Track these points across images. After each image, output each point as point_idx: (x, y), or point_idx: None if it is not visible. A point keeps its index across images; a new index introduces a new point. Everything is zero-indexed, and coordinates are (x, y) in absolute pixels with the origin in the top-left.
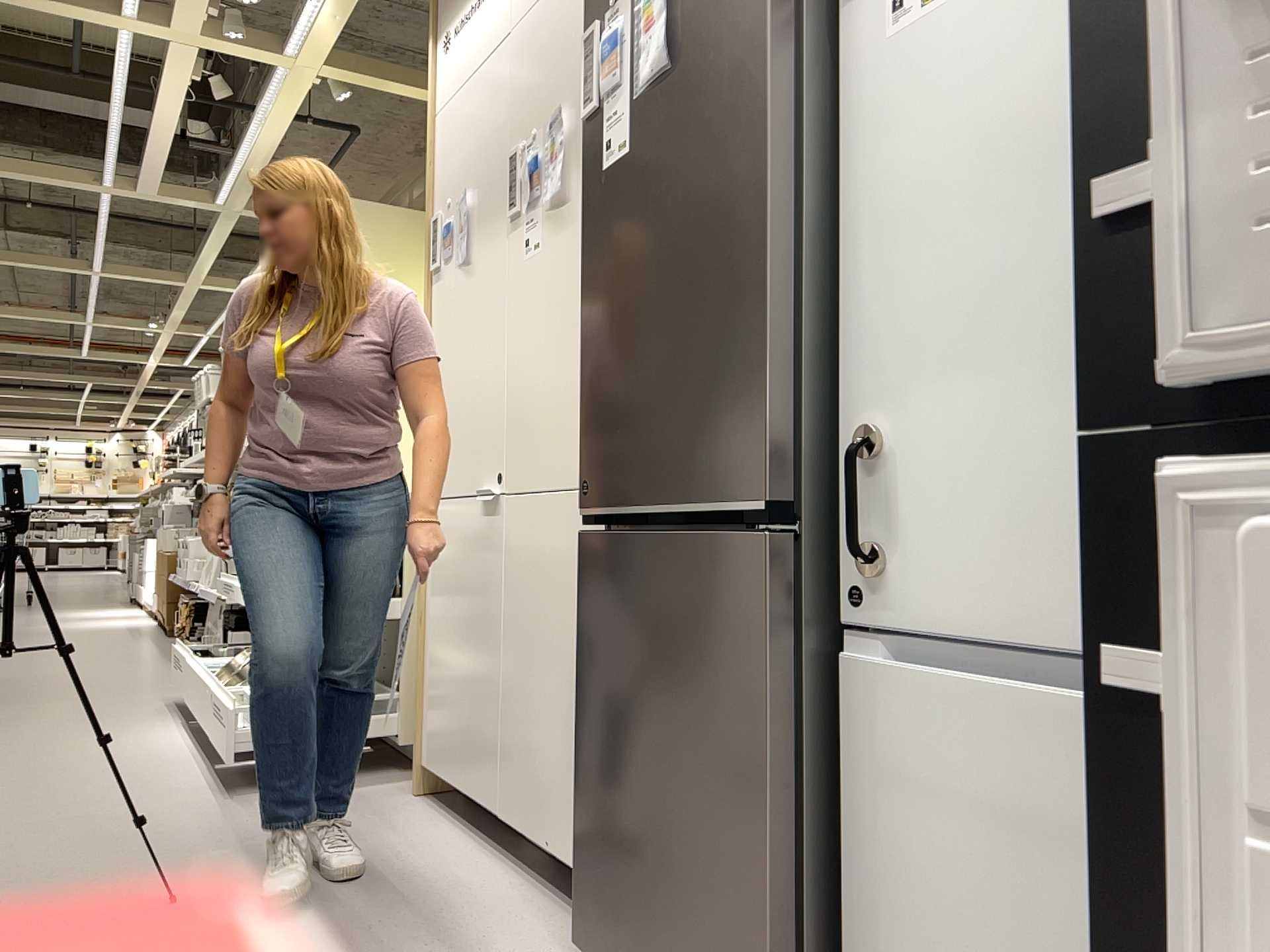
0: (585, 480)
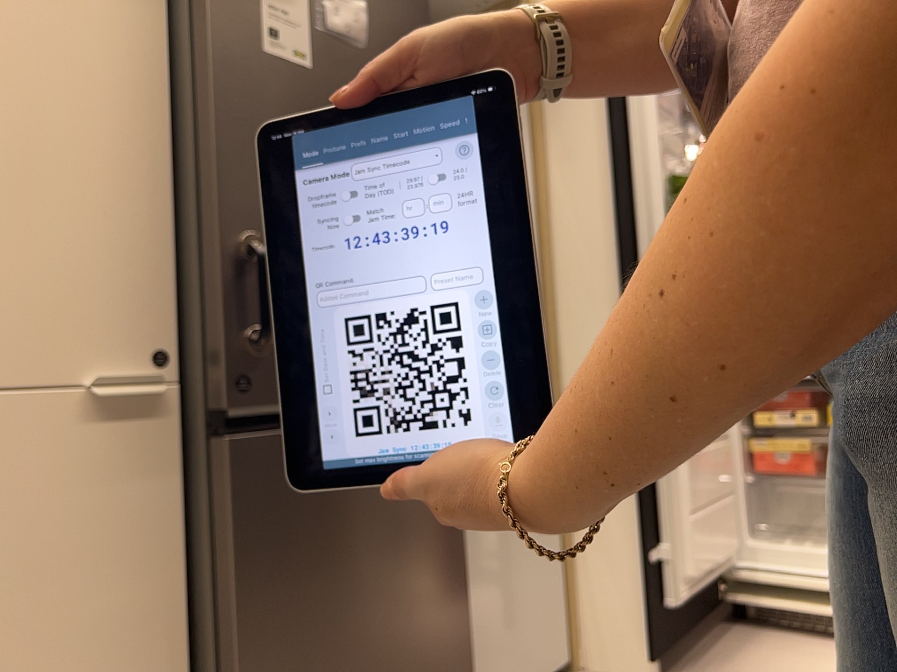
0: (237, 374)
